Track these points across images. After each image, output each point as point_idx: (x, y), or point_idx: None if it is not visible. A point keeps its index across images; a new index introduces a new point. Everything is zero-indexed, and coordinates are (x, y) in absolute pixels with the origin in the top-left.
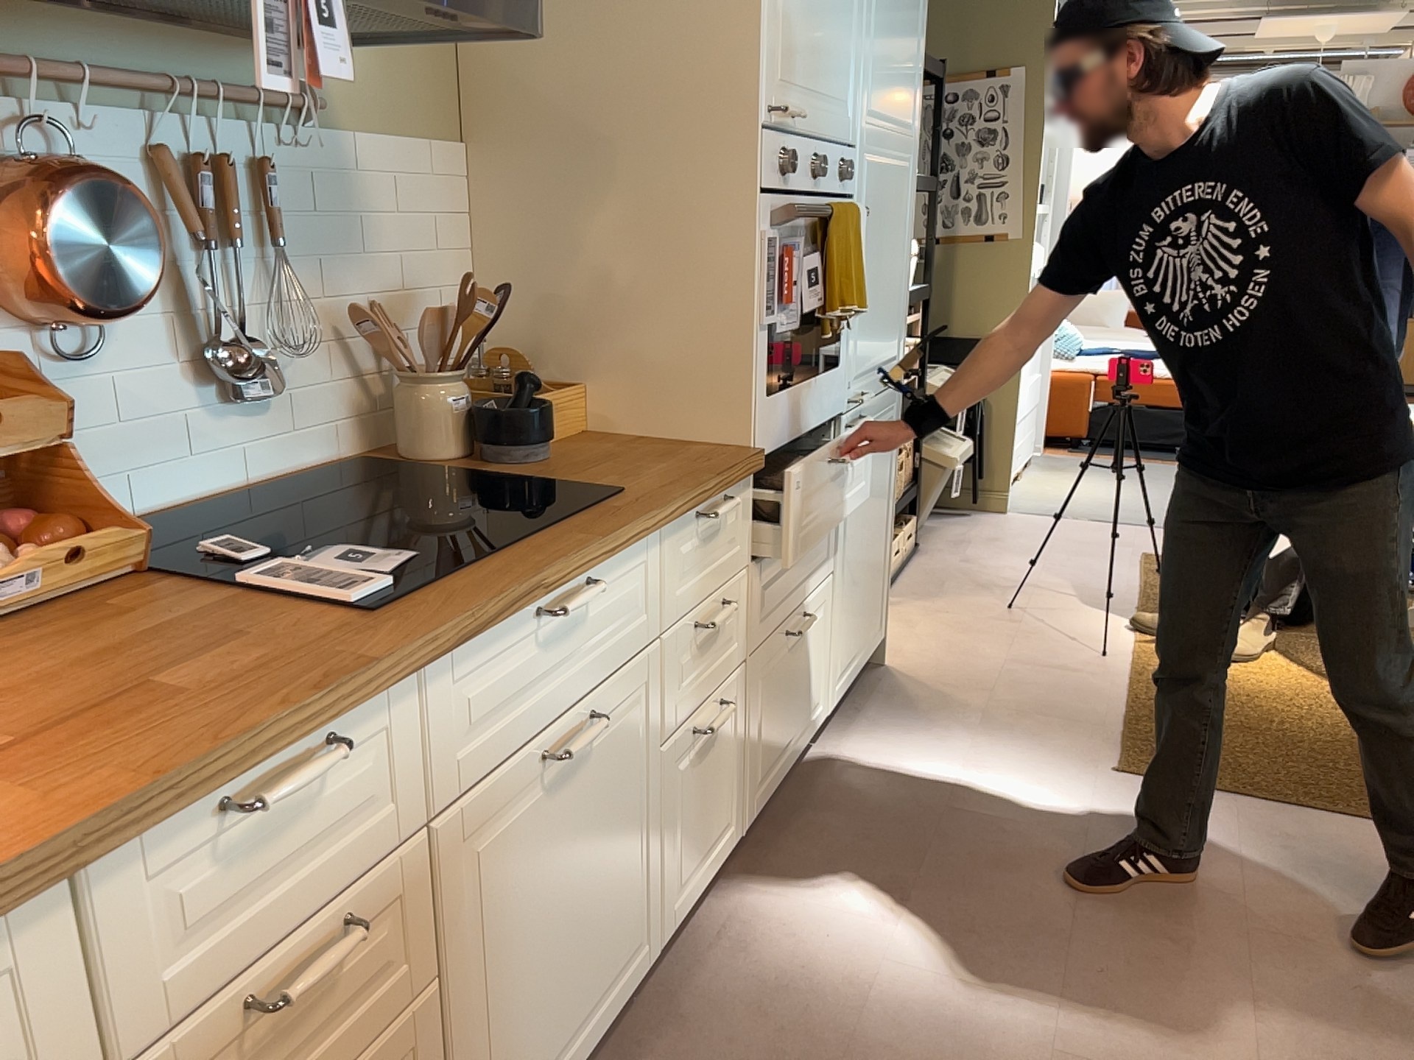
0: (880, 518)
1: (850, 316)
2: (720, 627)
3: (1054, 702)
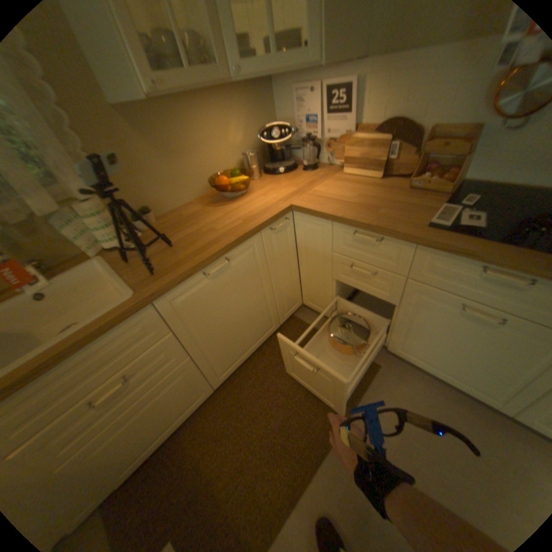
0: None
1: None
2: None
3: None
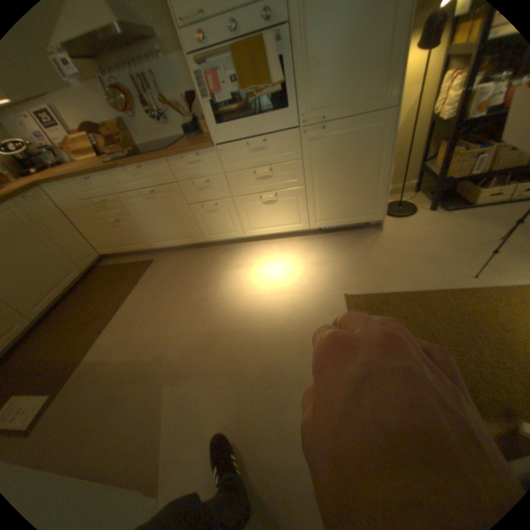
0: (364, 171)
1: (295, 83)
2: (209, 185)
3: (396, 271)
